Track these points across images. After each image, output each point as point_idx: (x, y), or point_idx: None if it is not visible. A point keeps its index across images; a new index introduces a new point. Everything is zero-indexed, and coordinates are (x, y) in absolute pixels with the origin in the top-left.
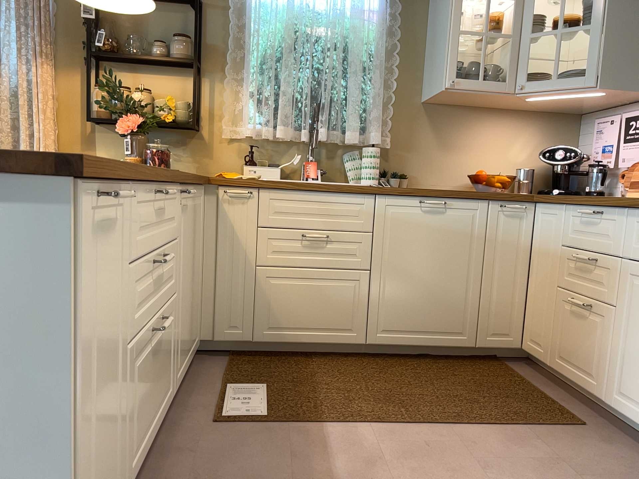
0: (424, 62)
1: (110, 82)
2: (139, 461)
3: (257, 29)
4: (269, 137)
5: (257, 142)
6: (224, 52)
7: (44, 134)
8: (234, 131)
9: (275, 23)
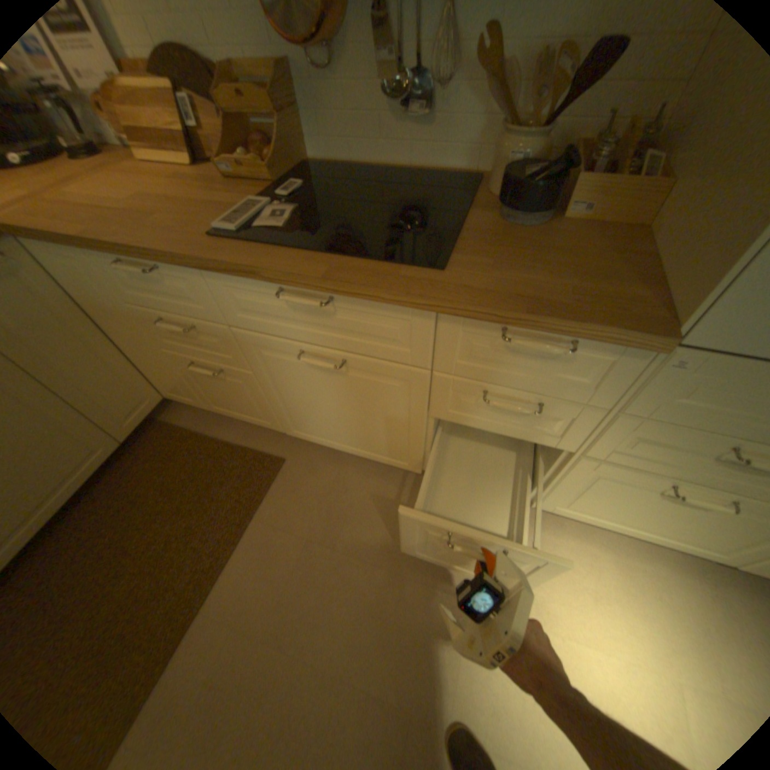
0: None
1: None
2: None
3: None
4: None
5: None
6: None
7: None
8: None
9: None
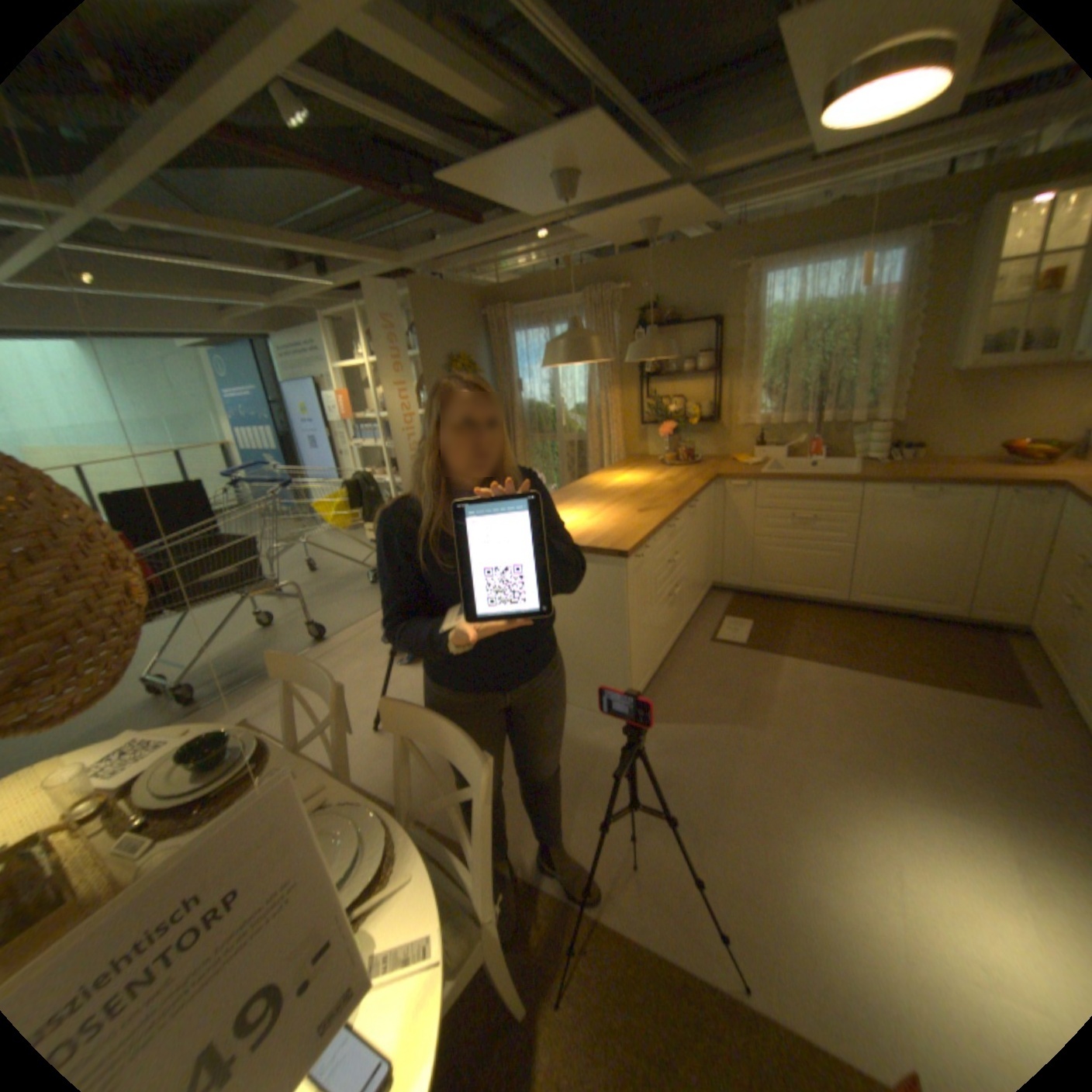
0: (957, 324)
1: (652, 399)
2: (664, 655)
3: (766, 333)
4: (776, 422)
5: (766, 425)
6: (738, 353)
7: (613, 436)
8: (746, 418)
9: (785, 320)
